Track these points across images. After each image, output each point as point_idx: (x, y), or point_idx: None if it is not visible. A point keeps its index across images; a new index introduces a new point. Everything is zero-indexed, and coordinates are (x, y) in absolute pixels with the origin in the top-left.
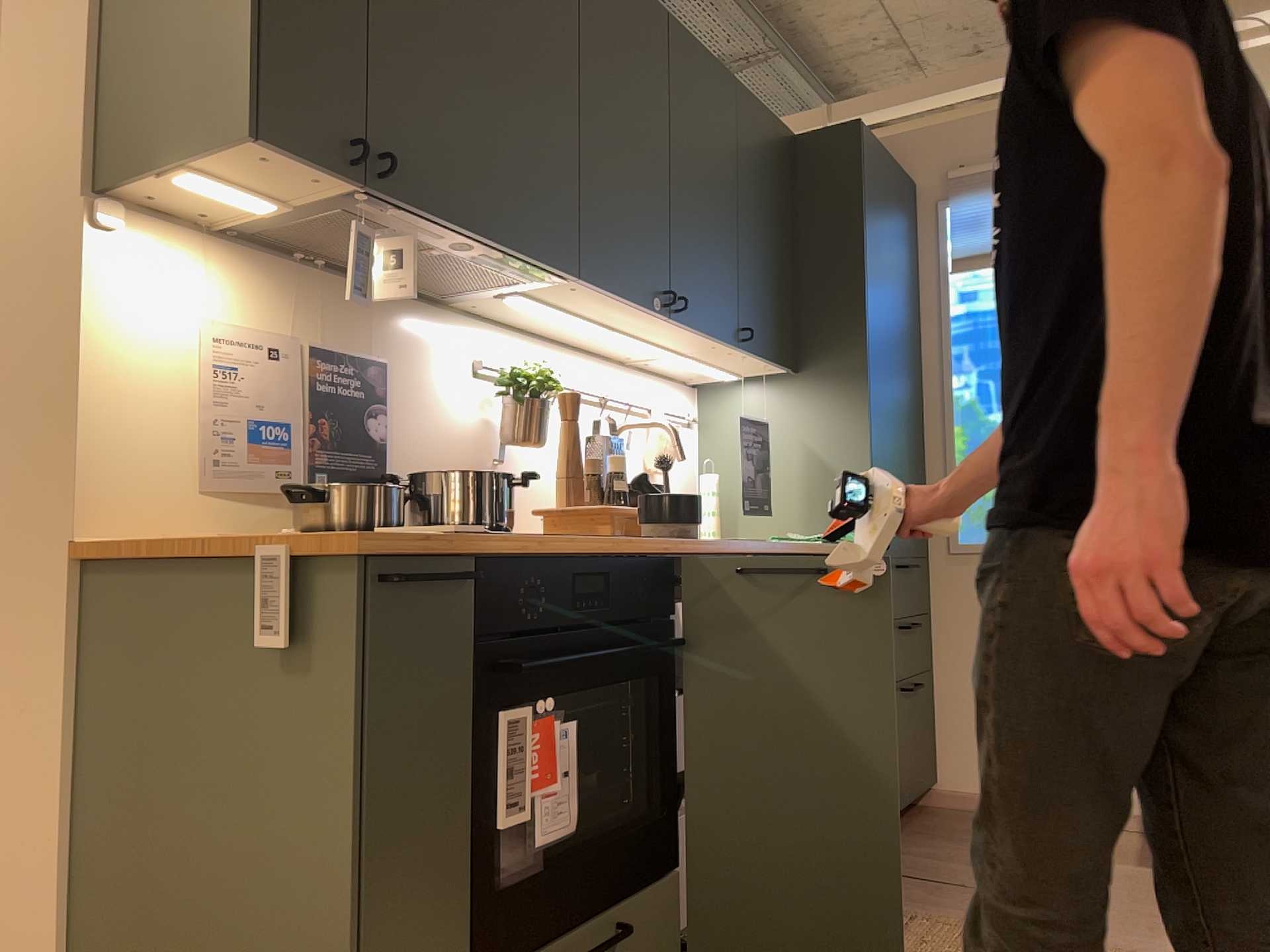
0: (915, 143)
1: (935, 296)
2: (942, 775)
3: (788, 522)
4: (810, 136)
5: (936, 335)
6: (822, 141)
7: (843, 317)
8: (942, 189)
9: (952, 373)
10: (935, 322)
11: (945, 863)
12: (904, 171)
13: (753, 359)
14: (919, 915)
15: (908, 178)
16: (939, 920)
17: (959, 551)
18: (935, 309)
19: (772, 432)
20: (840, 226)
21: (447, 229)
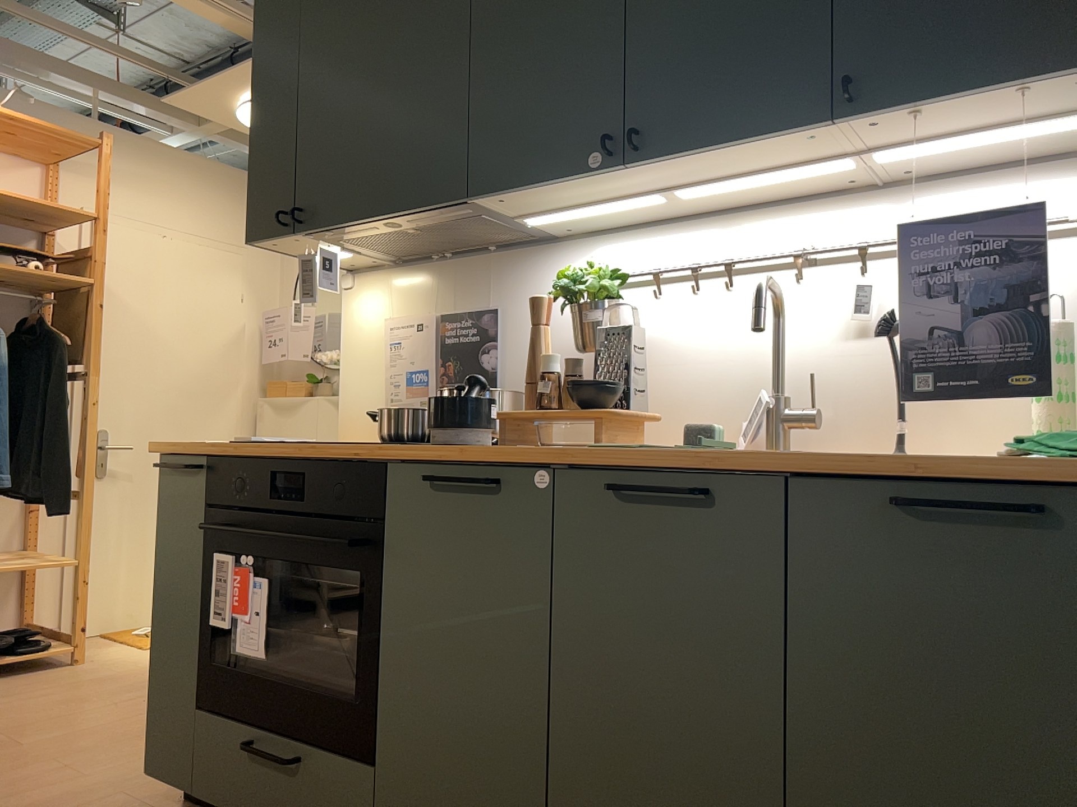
0: None
1: None
2: None
3: None
4: None
5: None
6: None
7: None
8: None
9: None
10: None
11: None
12: None
13: (961, 105)
14: None
15: None
16: None
17: None
18: None
19: None
20: None
21: (358, 225)
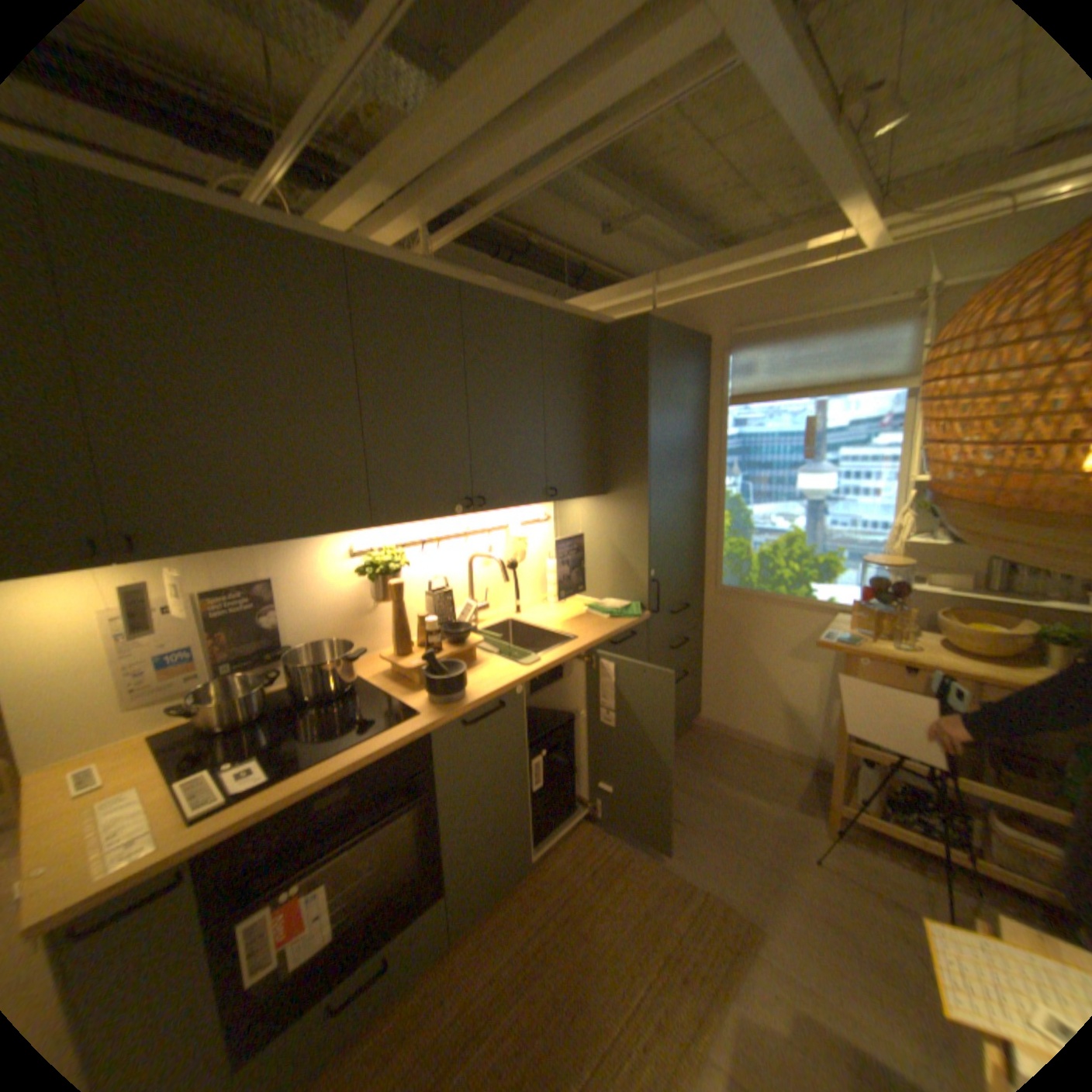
0: (713, 303)
1: (718, 420)
2: (703, 712)
3: (600, 587)
4: (615, 324)
5: (717, 448)
6: (623, 329)
7: (633, 461)
8: (729, 340)
9: (725, 476)
10: (718, 439)
11: (678, 795)
12: (704, 325)
13: (566, 499)
14: (636, 859)
15: (706, 331)
16: (645, 867)
17: (722, 590)
18: (718, 429)
19: (591, 530)
20: (633, 396)
21: (226, 549)
